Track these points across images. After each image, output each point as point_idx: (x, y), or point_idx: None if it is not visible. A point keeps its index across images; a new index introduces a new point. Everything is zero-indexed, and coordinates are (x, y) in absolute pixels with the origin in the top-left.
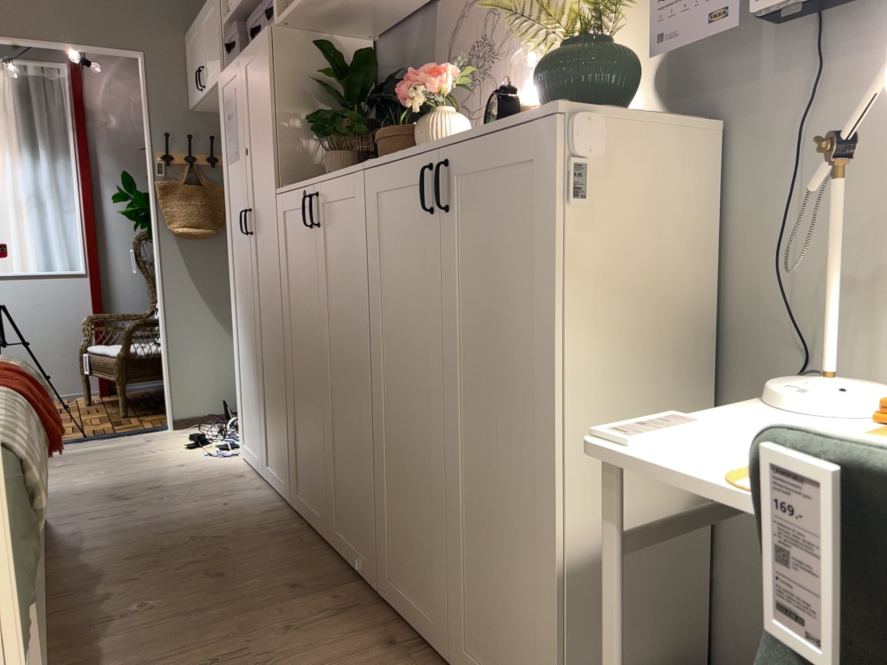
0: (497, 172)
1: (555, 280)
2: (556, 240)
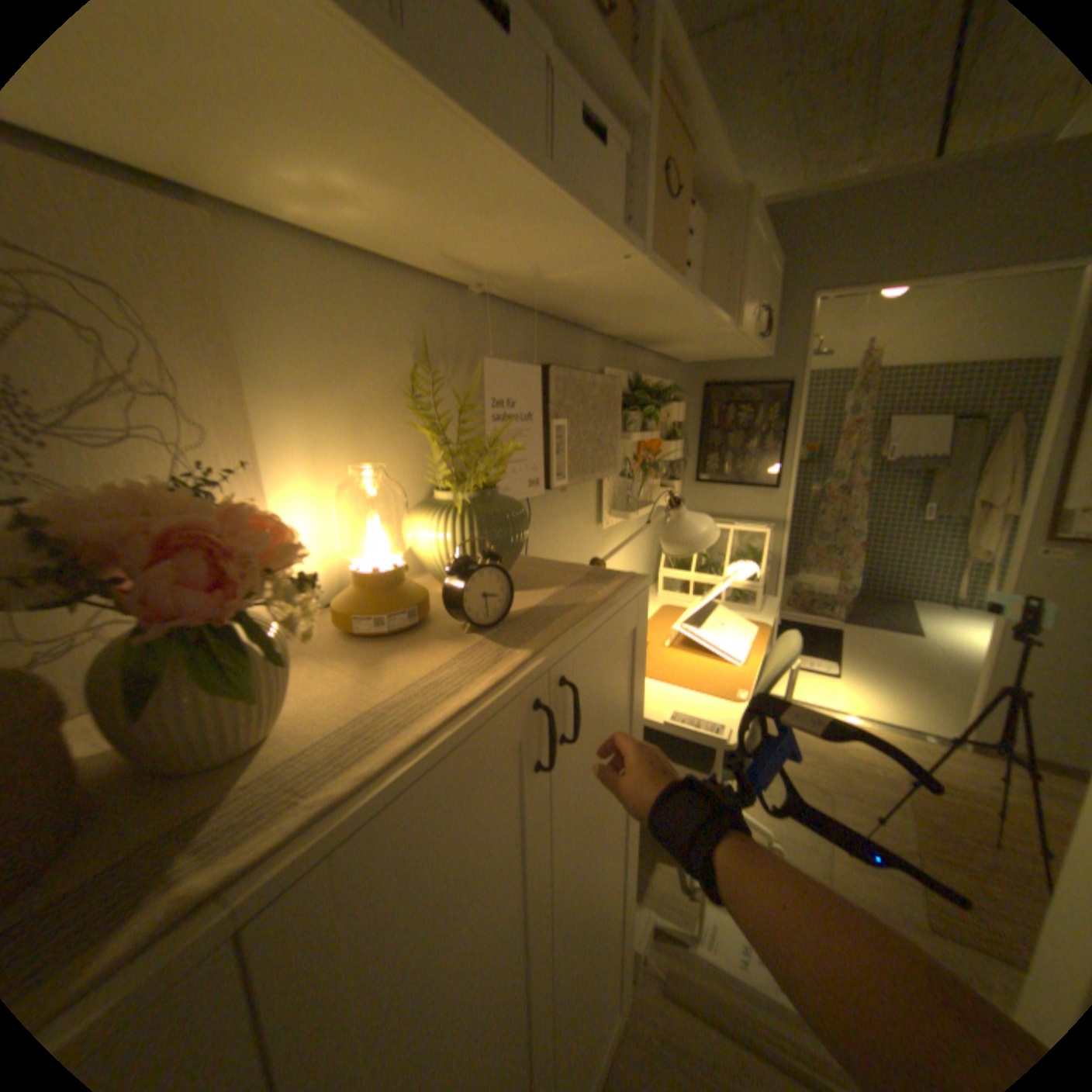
0: (607, 653)
1: (642, 704)
2: (644, 676)
